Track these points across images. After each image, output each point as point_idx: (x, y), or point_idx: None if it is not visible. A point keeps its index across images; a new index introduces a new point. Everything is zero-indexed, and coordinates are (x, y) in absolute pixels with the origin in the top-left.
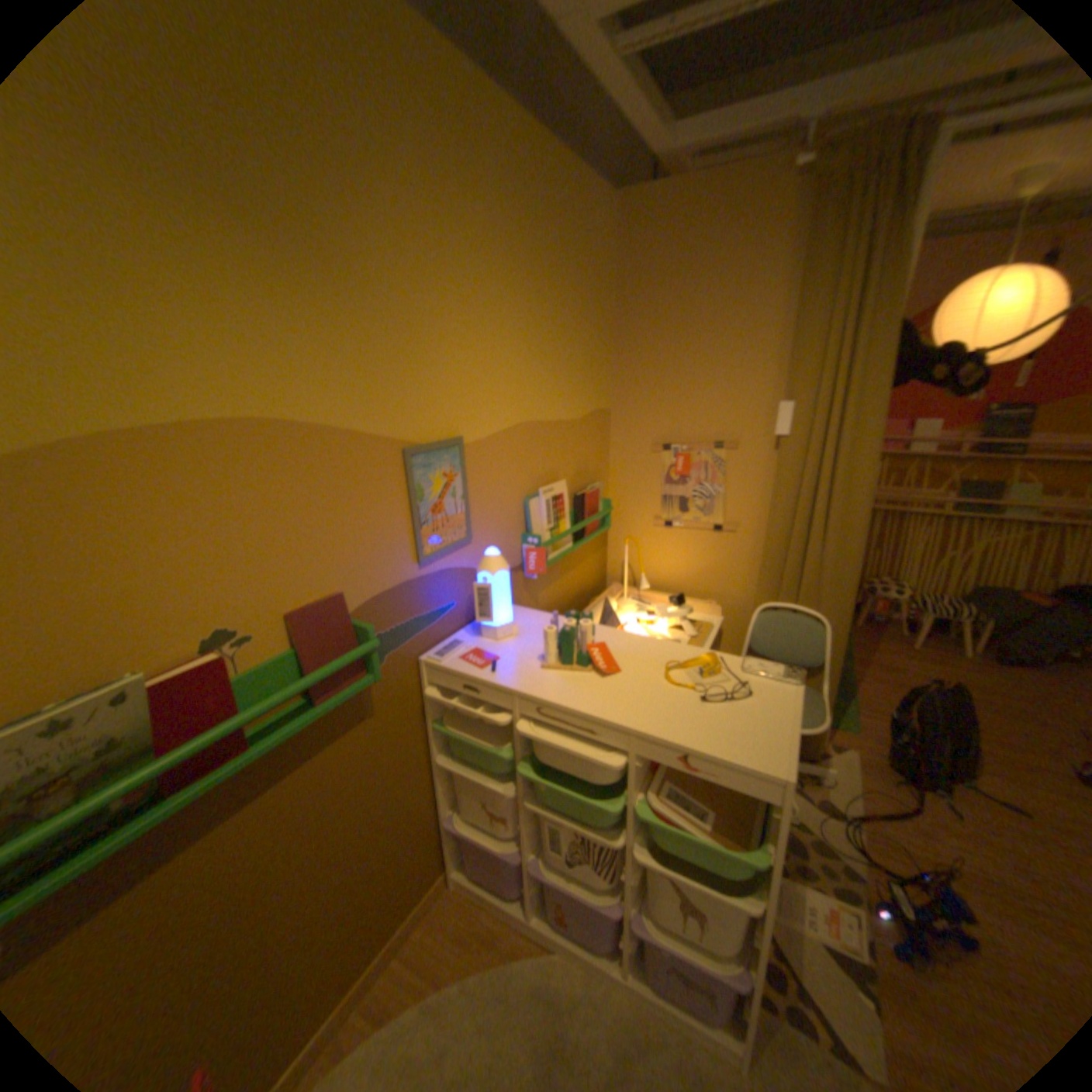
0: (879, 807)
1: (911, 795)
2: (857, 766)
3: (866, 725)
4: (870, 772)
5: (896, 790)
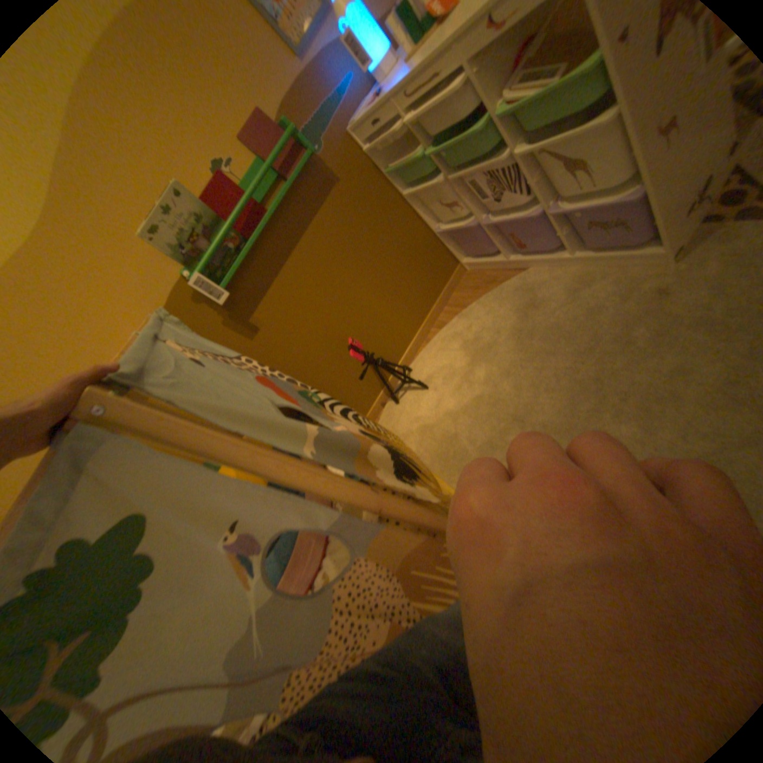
0: None
1: None
2: None
3: None
4: None
5: None
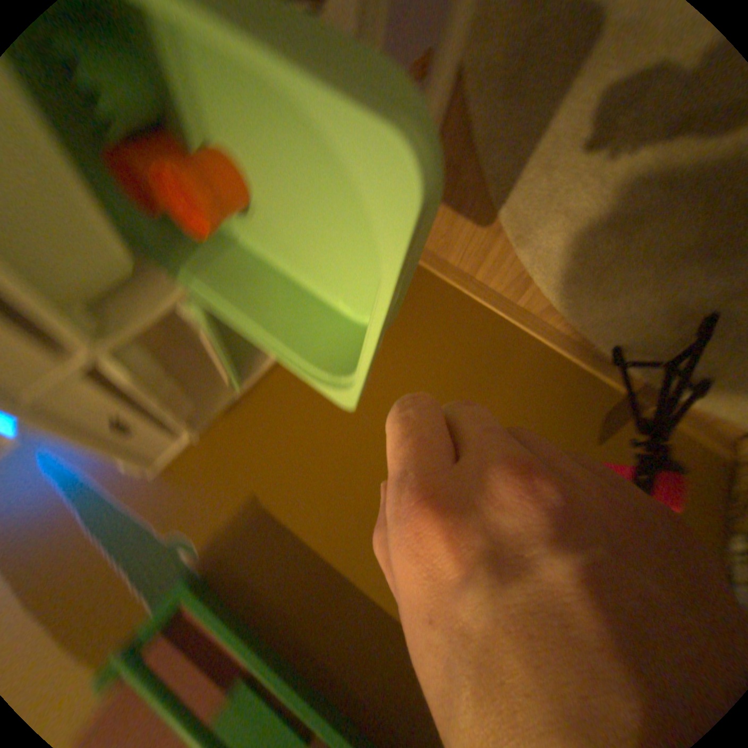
0: None
1: None
2: None
3: None
4: None
5: None
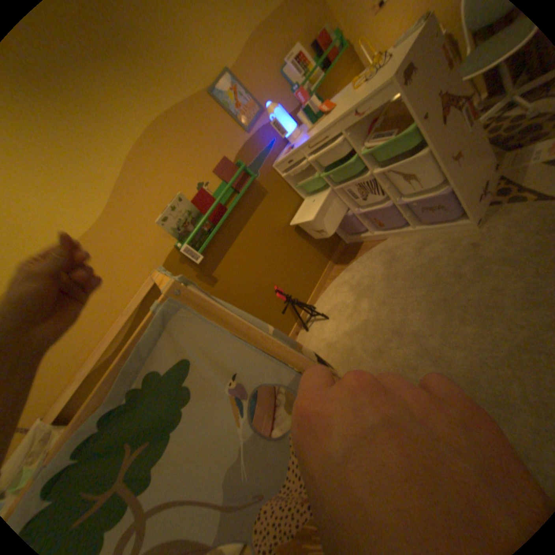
0: None
1: None
2: None
3: None
4: None
5: None
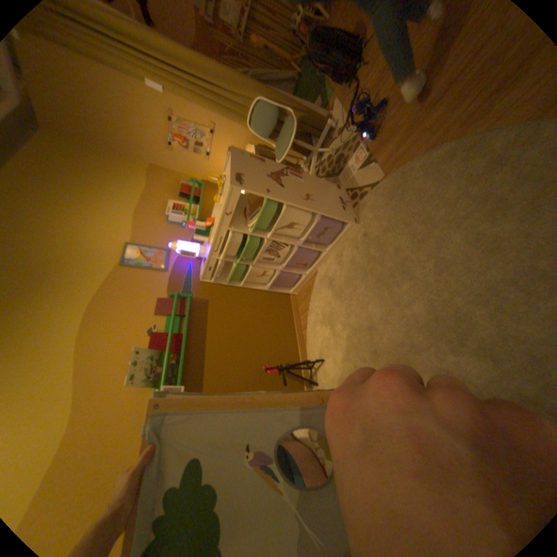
0: (350, 104)
1: (354, 82)
2: (339, 102)
3: (333, 82)
4: (342, 97)
5: (351, 88)
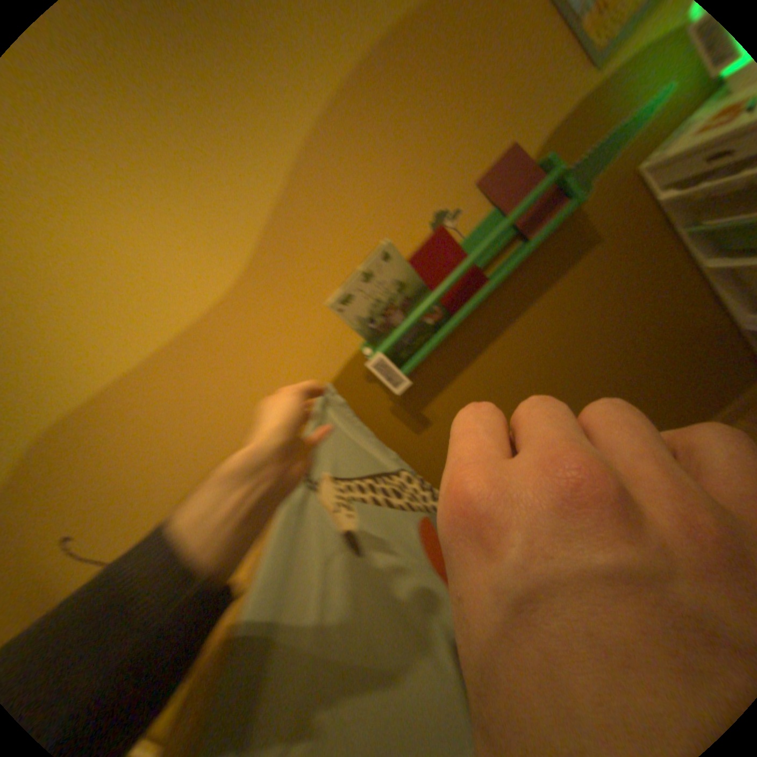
0: None
1: None
2: None
3: None
4: None
5: None
